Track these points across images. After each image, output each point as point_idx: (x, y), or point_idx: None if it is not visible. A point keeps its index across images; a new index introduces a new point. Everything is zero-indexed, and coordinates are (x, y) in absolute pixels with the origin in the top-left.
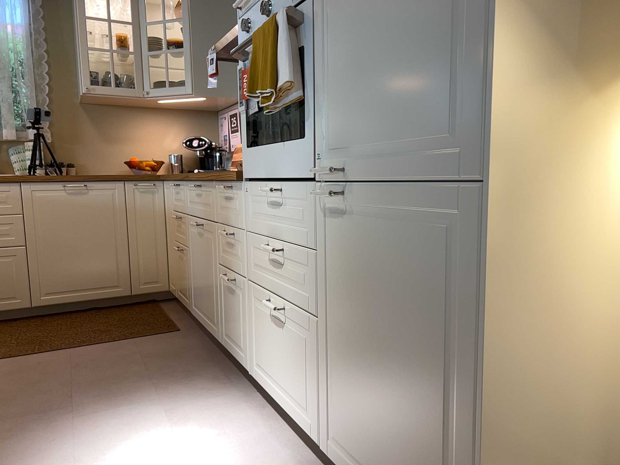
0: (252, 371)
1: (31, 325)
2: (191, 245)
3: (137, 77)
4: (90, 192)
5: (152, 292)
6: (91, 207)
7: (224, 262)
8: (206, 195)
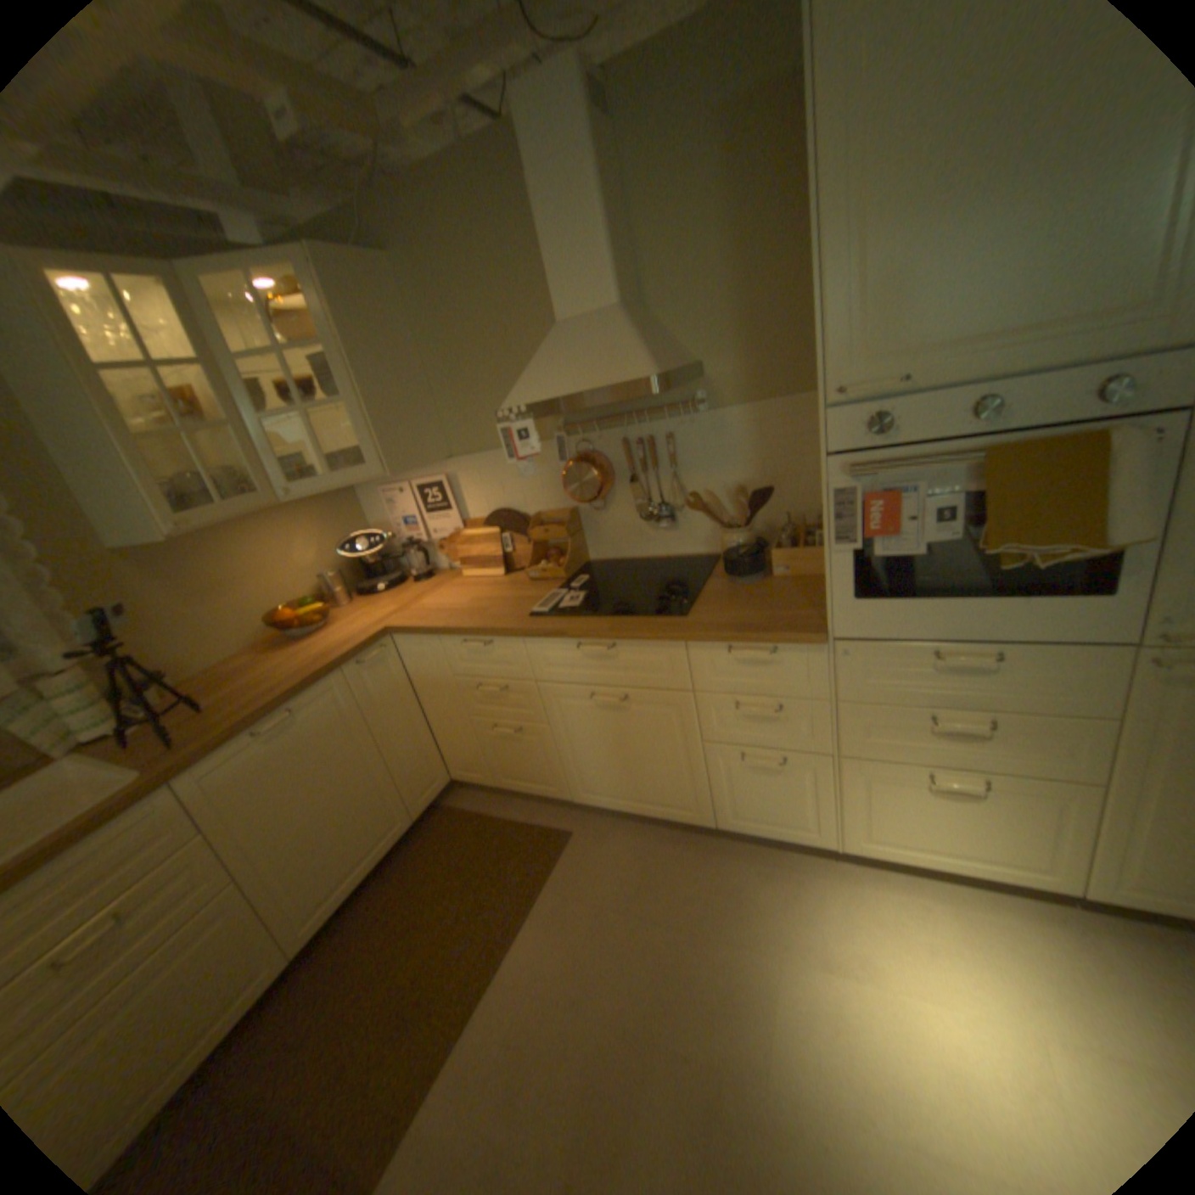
0: (845, 847)
1: (316, 988)
2: (566, 721)
3: (251, 470)
4: (298, 717)
5: (434, 799)
6: (310, 740)
7: (732, 738)
8: (641, 656)
